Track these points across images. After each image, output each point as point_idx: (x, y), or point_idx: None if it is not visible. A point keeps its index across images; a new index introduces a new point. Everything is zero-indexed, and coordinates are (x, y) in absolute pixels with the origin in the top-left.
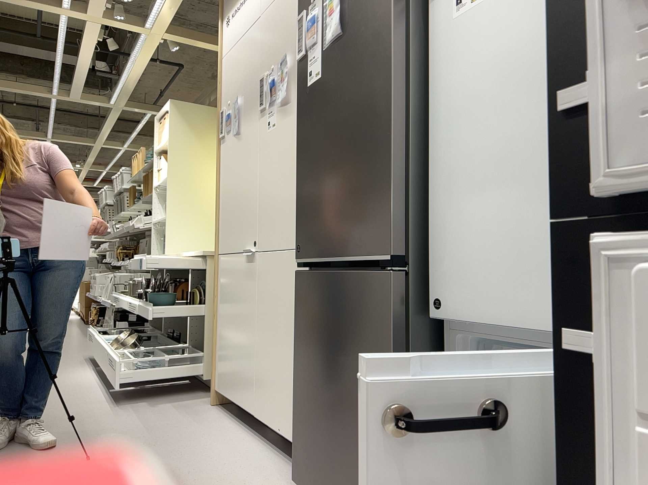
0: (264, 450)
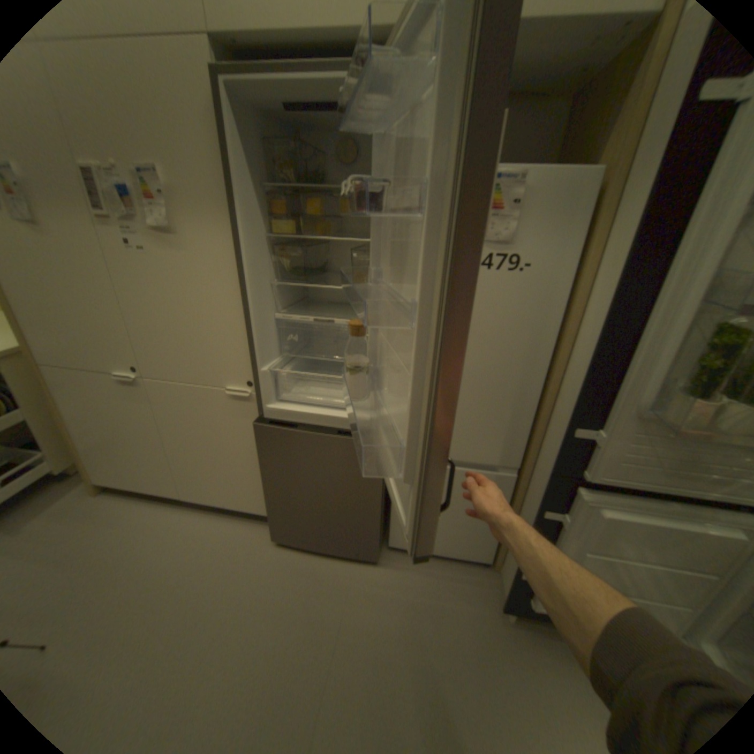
0: (206, 519)
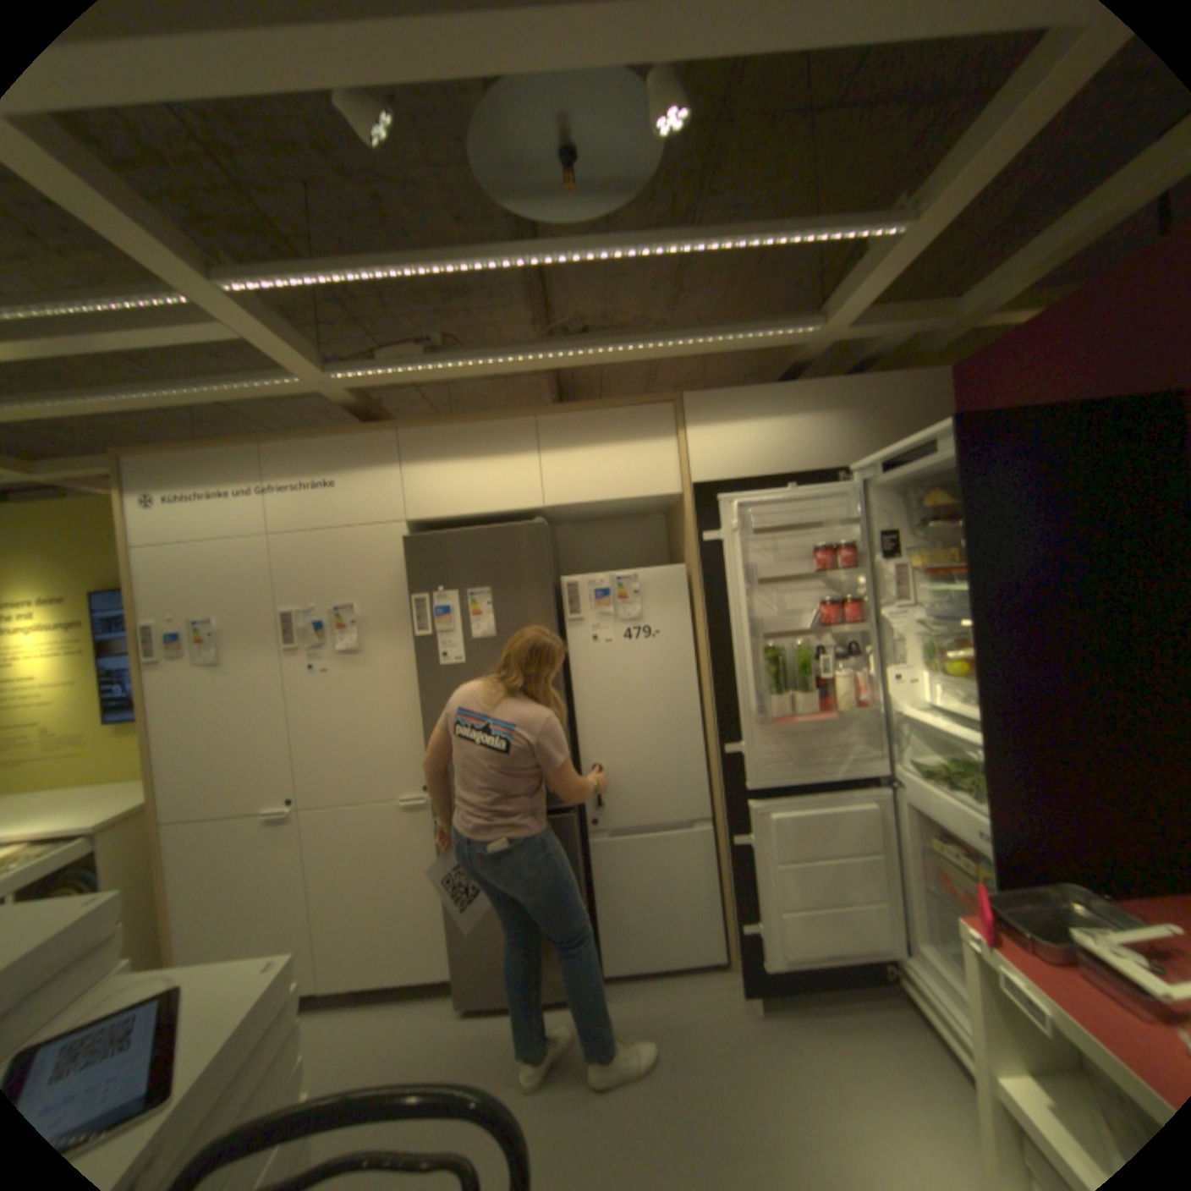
0: (356, 1016)
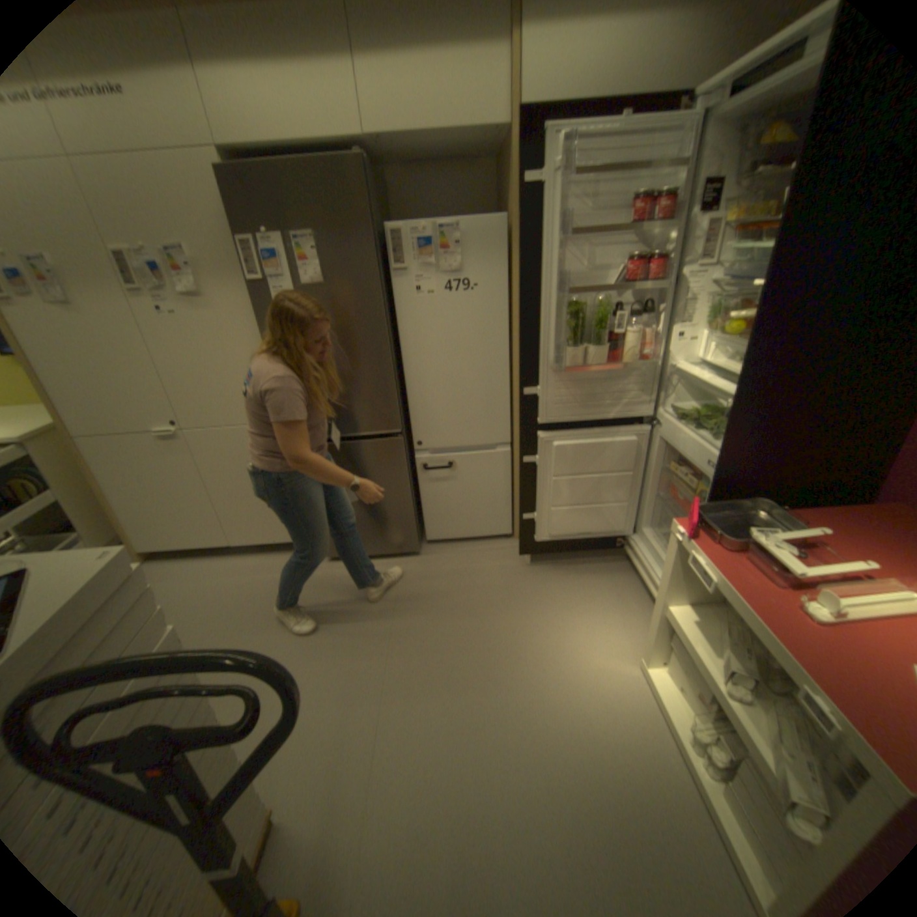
0: (260, 559)
